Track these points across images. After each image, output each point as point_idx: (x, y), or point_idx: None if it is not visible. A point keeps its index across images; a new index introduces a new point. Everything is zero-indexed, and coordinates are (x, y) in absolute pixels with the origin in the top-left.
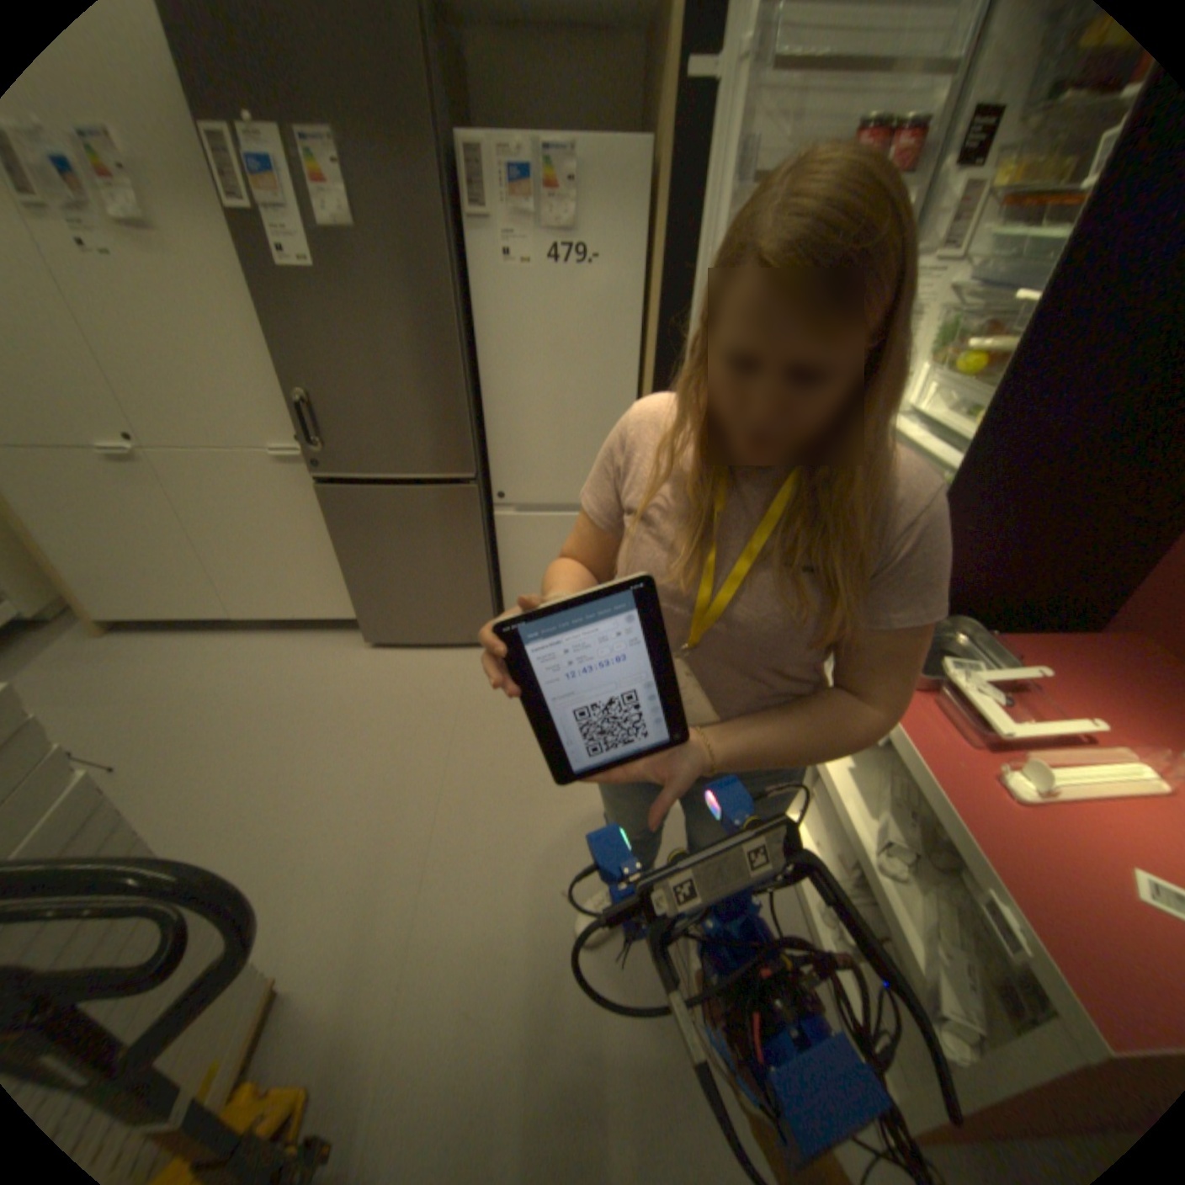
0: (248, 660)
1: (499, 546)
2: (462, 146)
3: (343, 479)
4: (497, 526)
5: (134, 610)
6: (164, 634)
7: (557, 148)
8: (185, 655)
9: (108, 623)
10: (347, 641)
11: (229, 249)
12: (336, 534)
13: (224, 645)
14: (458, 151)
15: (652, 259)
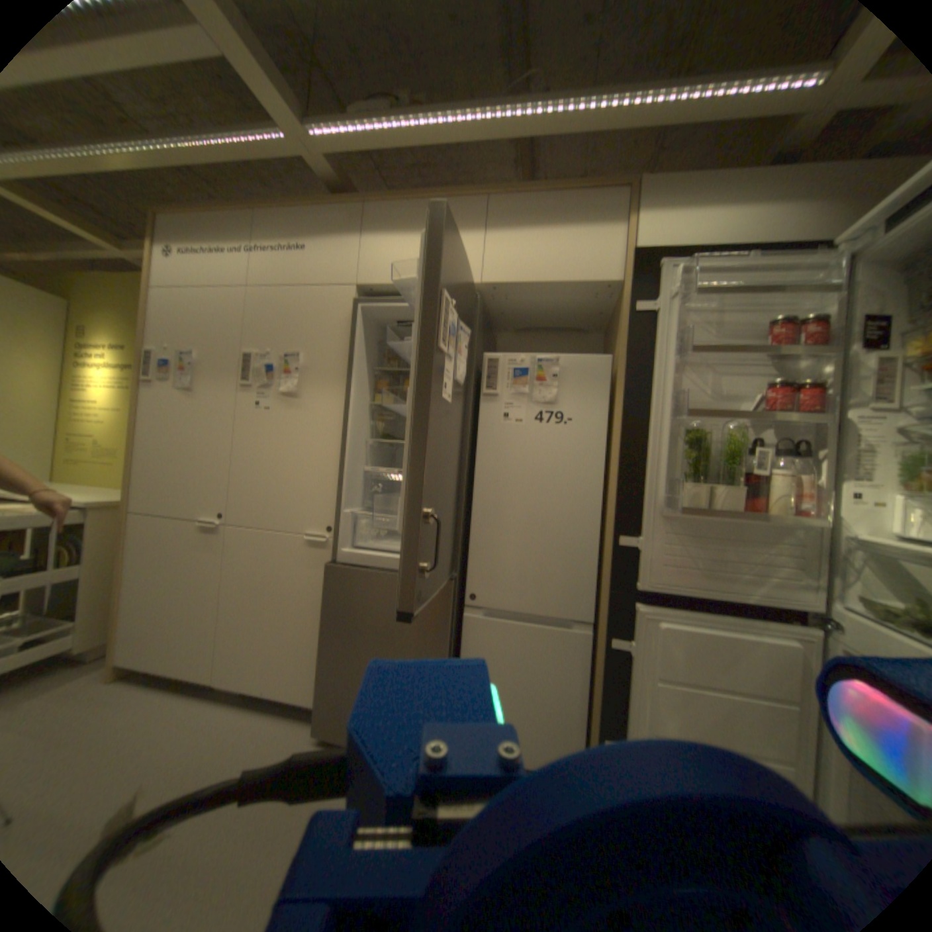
0: (203, 732)
1: (462, 651)
2: (487, 359)
3: (349, 563)
4: (464, 629)
5: (147, 662)
6: (156, 692)
7: (547, 360)
8: (157, 714)
9: (123, 673)
10: (296, 733)
11: (334, 409)
12: (327, 610)
13: (193, 713)
14: (484, 364)
15: (613, 423)
